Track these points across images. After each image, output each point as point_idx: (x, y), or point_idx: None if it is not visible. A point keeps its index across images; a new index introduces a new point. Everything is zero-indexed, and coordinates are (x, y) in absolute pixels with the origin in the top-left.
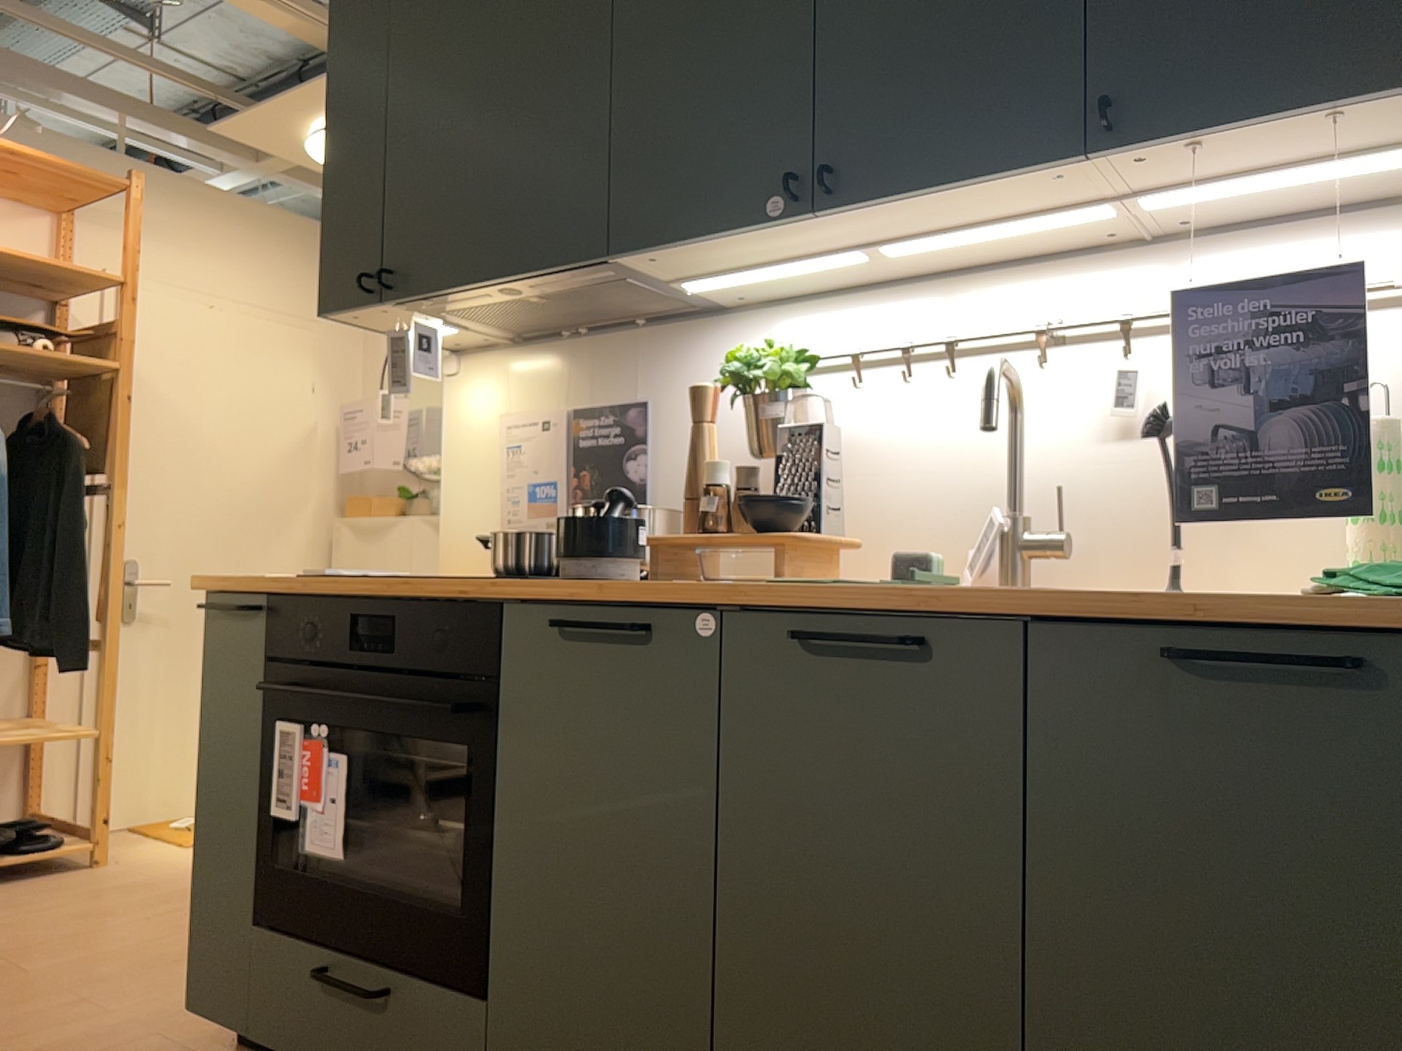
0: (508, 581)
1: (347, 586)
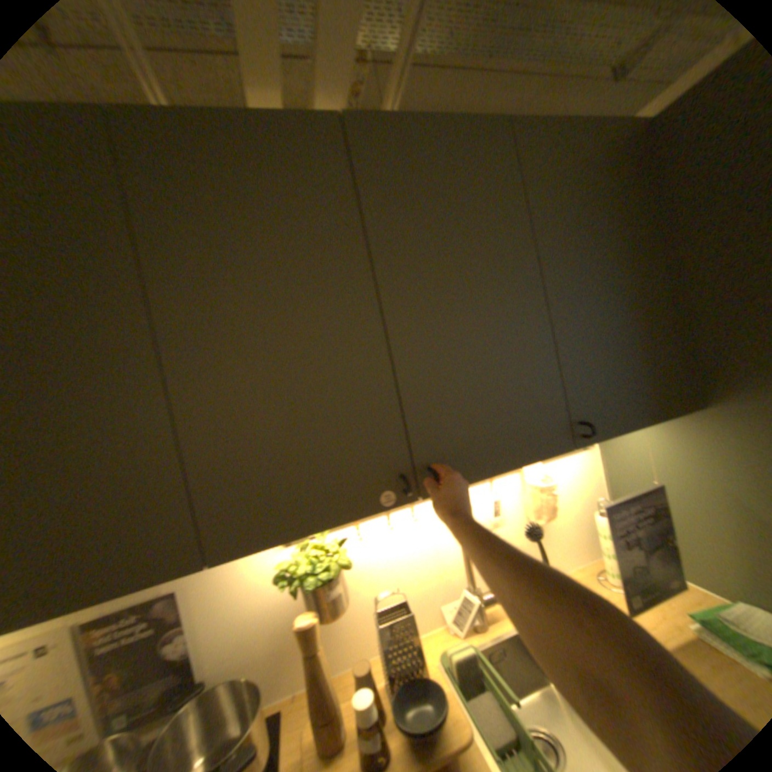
0: None
1: None
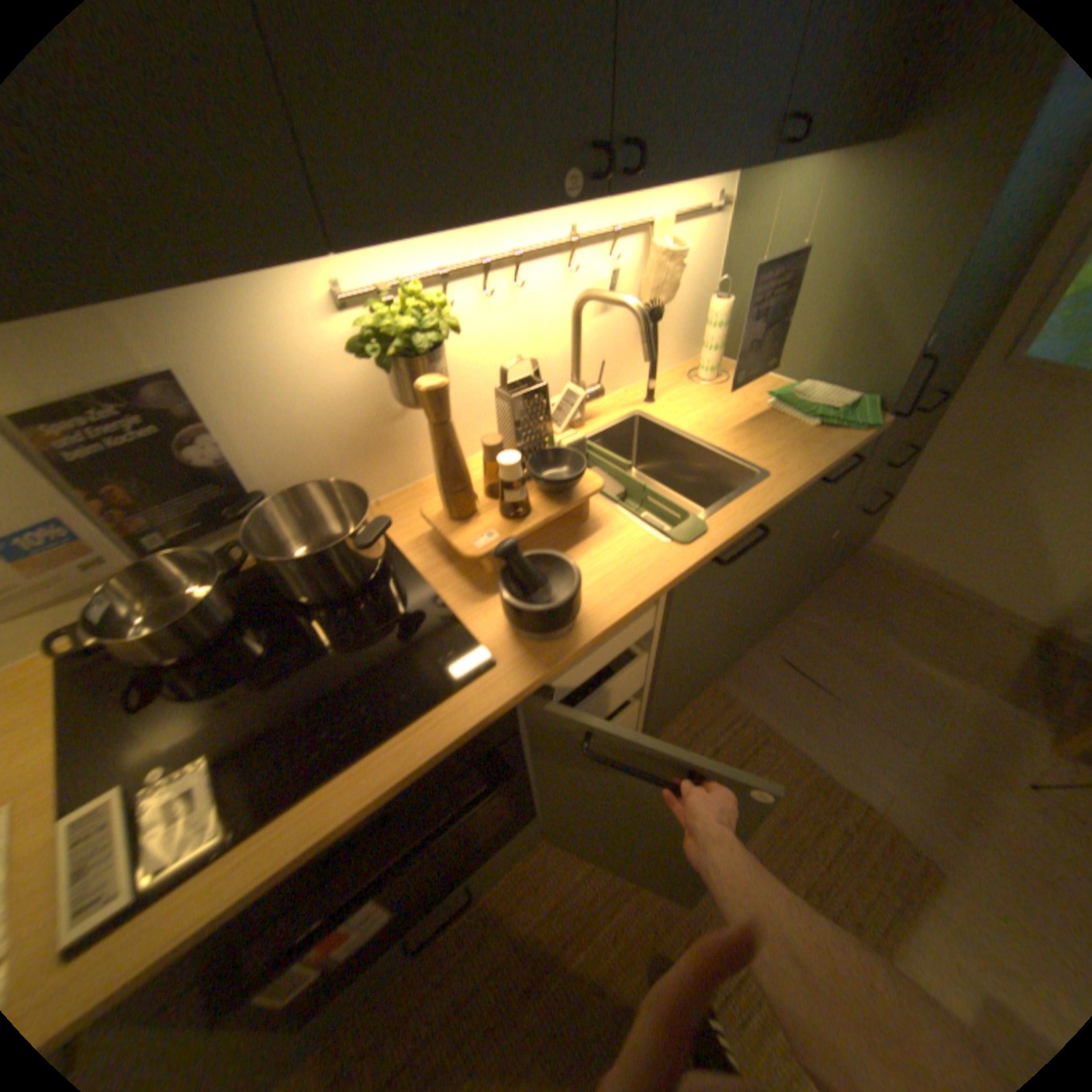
0: (487, 677)
1: (262, 860)
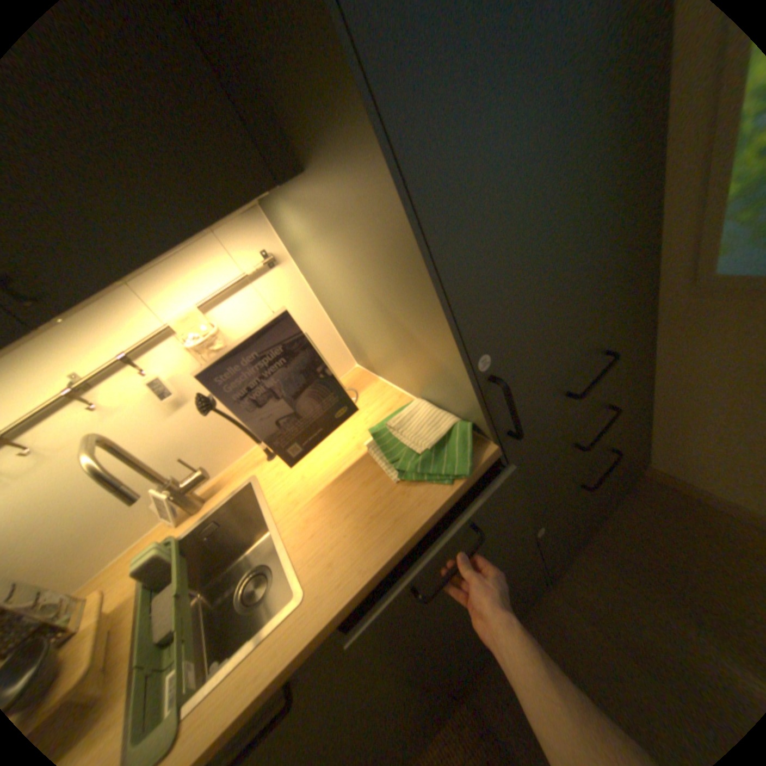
0: None
1: None
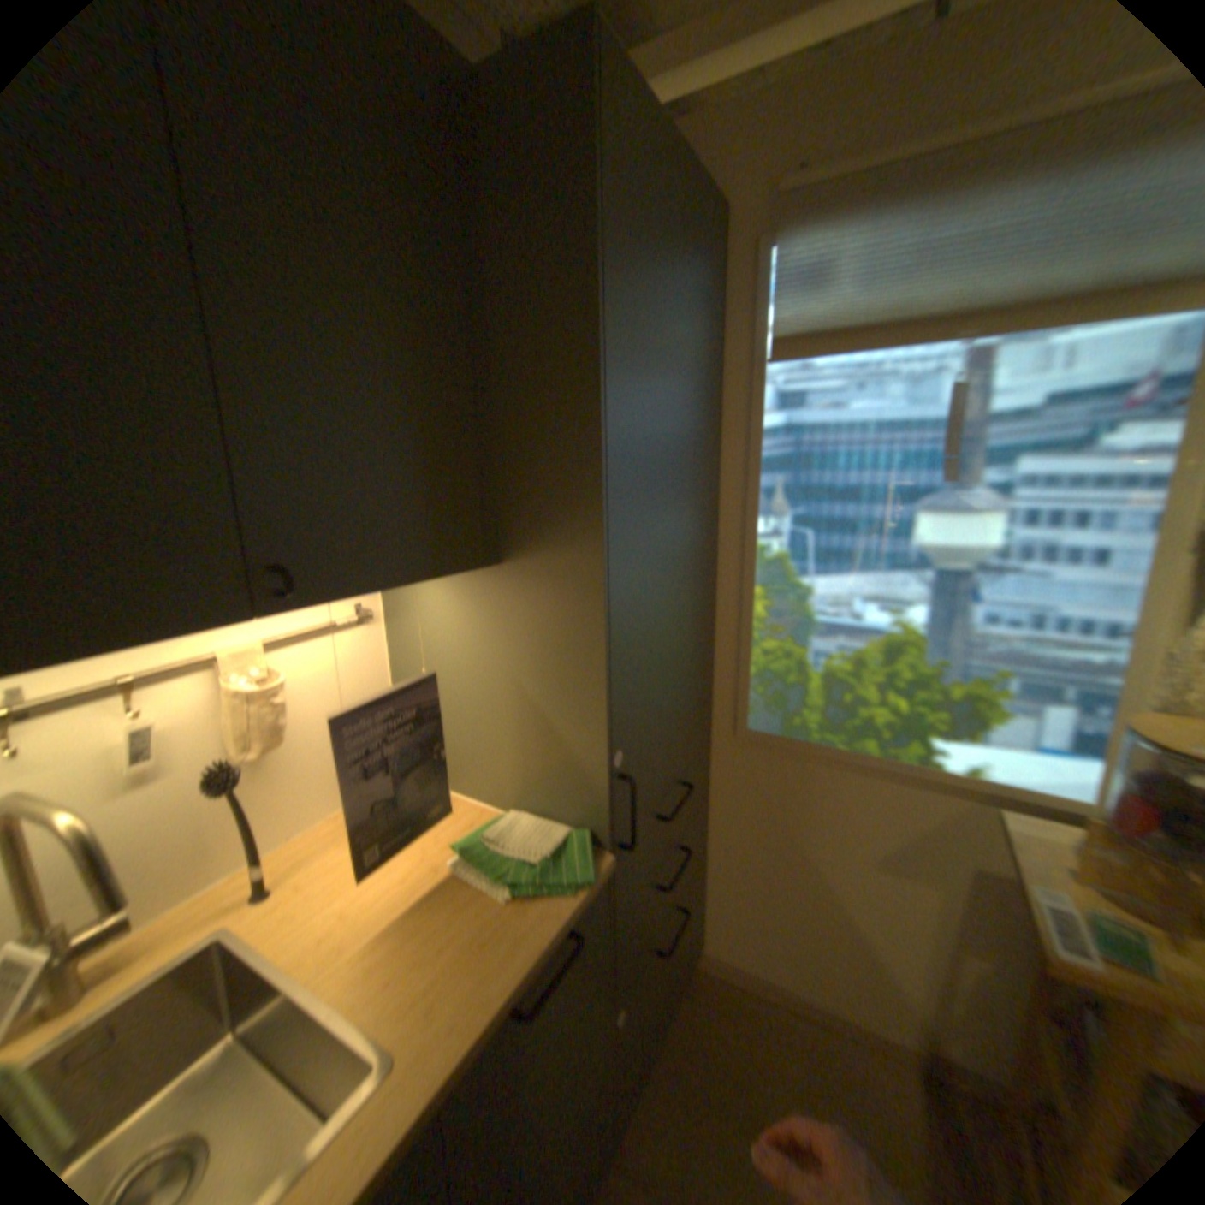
0: None
1: None
